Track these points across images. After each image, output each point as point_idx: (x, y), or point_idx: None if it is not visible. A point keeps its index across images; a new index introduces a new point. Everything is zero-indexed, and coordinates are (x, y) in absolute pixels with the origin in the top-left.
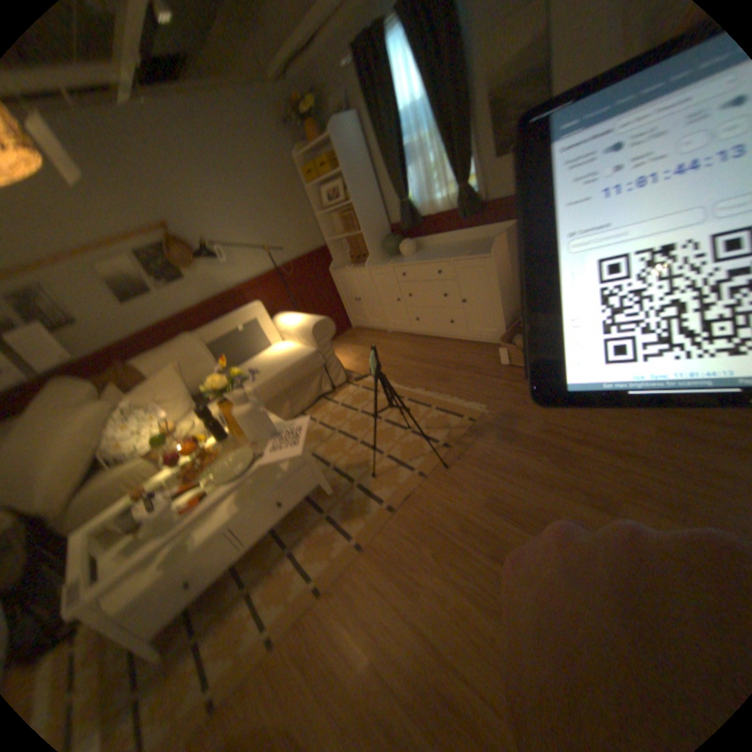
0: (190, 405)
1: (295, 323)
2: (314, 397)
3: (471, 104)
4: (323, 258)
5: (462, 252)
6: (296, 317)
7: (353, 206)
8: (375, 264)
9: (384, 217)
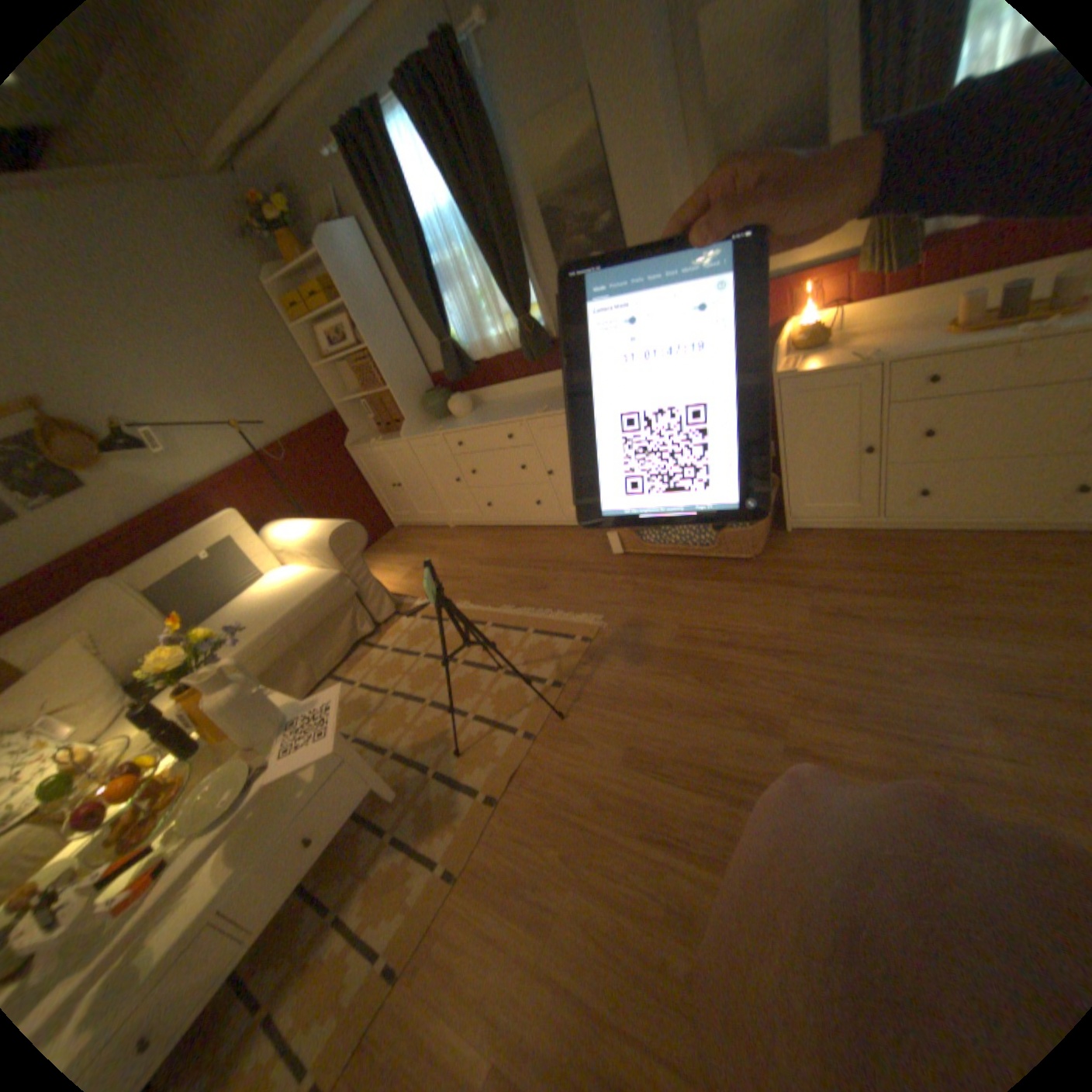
0: (118, 699)
1: (299, 533)
2: (346, 644)
3: (519, 213)
4: (334, 429)
5: (537, 407)
6: (300, 524)
7: (371, 351)
8: (416, 432)
9: (421, 363)
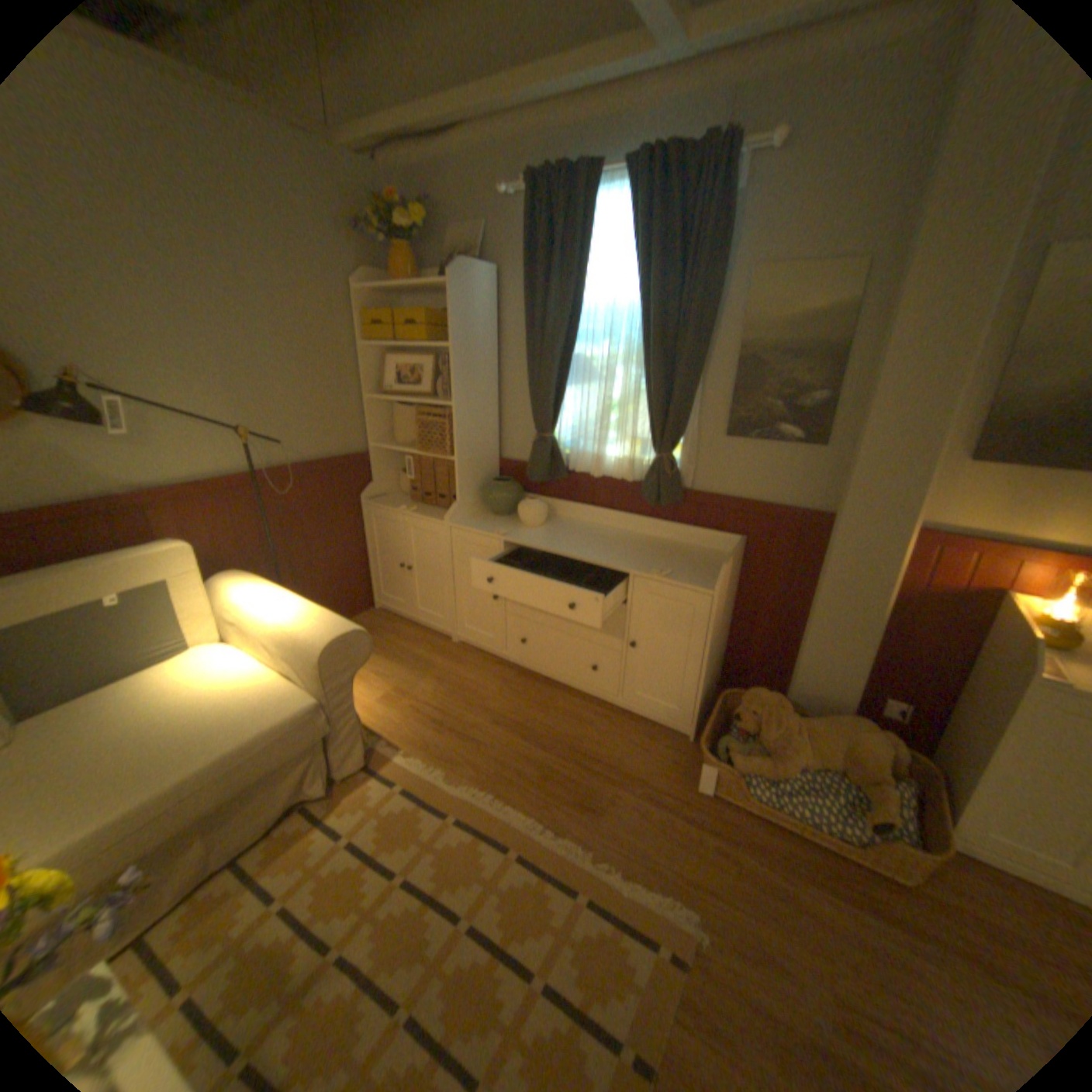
0: None
1: (273, 618)
2: (275, 812)
3: (708, 350)
4: (356, 476)
5: (649, 566)
6: (278, 602)
7: (455, 415)
8: (467, 525)
9: (497, 447)
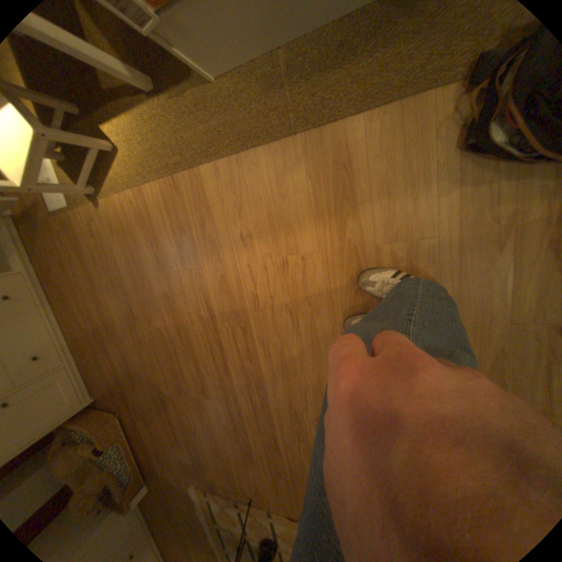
0: None
1: None
2: None
3: None
4: None
5: None
6: None
7: None
8: None
9: None
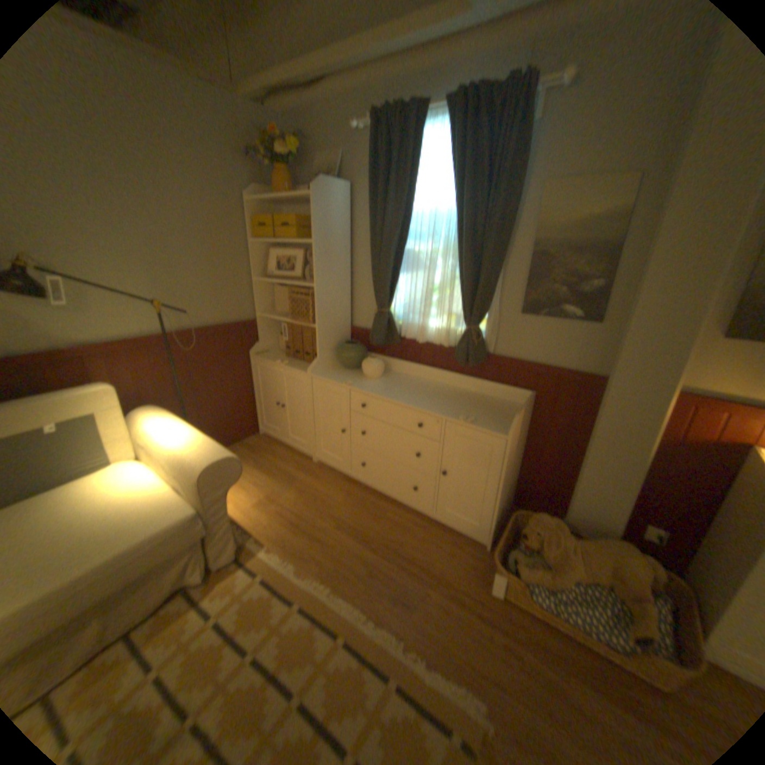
0: None
1: (169, 446)
2: (162, 596)
3: (509, 246)
4: (246, 337)
5: (459, 414)
6: (174, 433)
7: (316, 294)
8: (323, 376)
9: (349, 318)
